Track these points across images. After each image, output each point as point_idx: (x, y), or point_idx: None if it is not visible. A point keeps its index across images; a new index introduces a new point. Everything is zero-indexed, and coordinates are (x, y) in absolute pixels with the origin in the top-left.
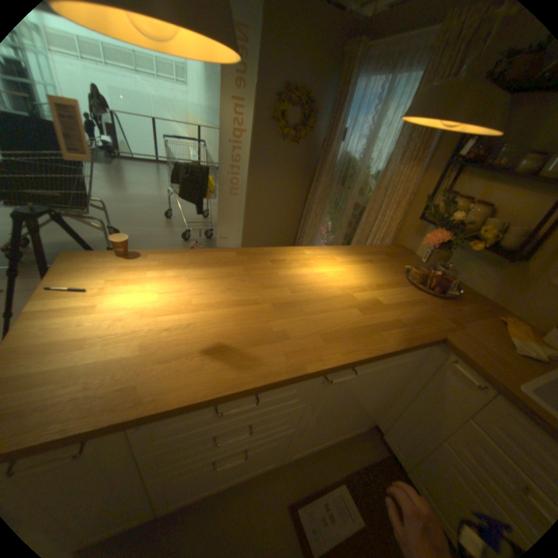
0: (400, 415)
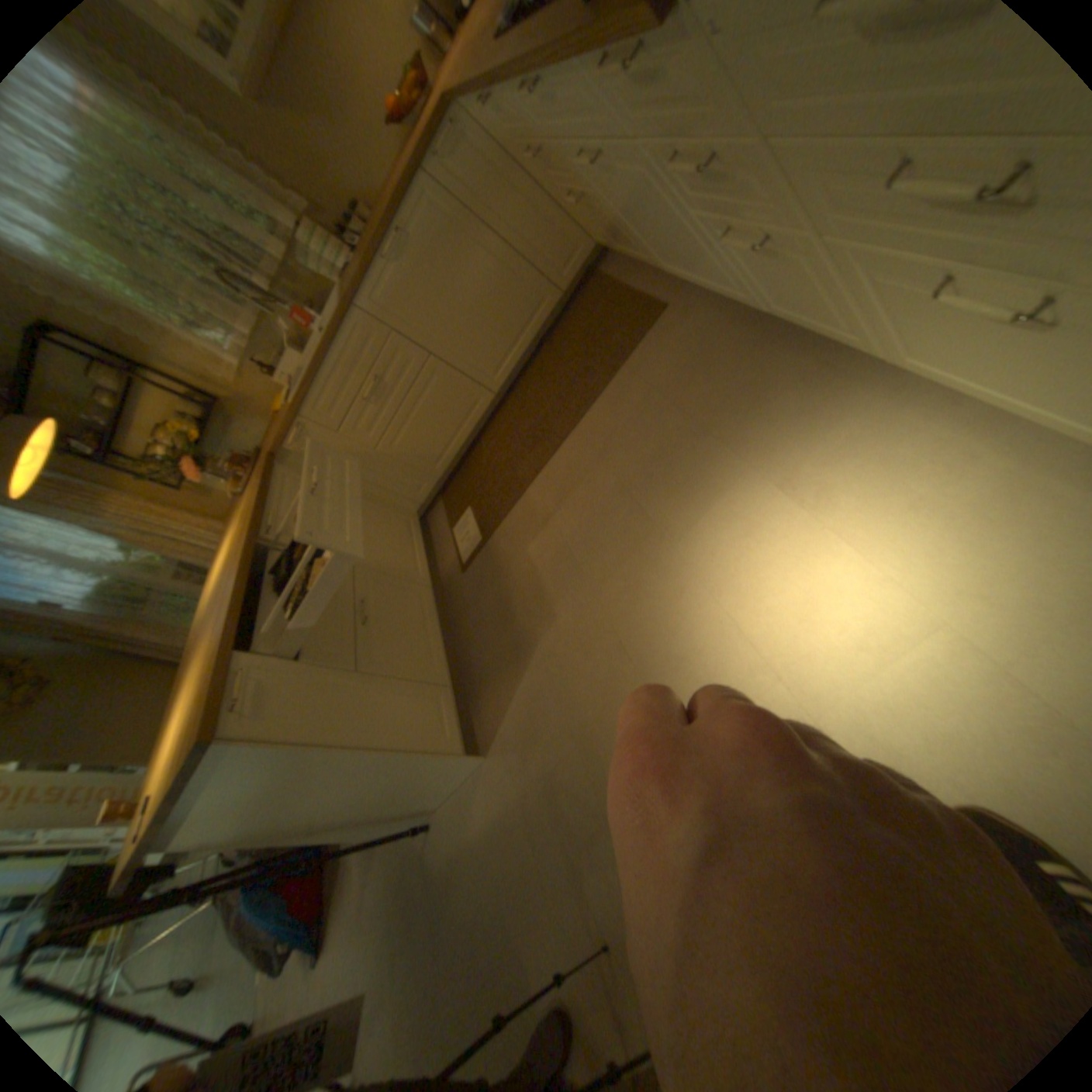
0: (385, 490)
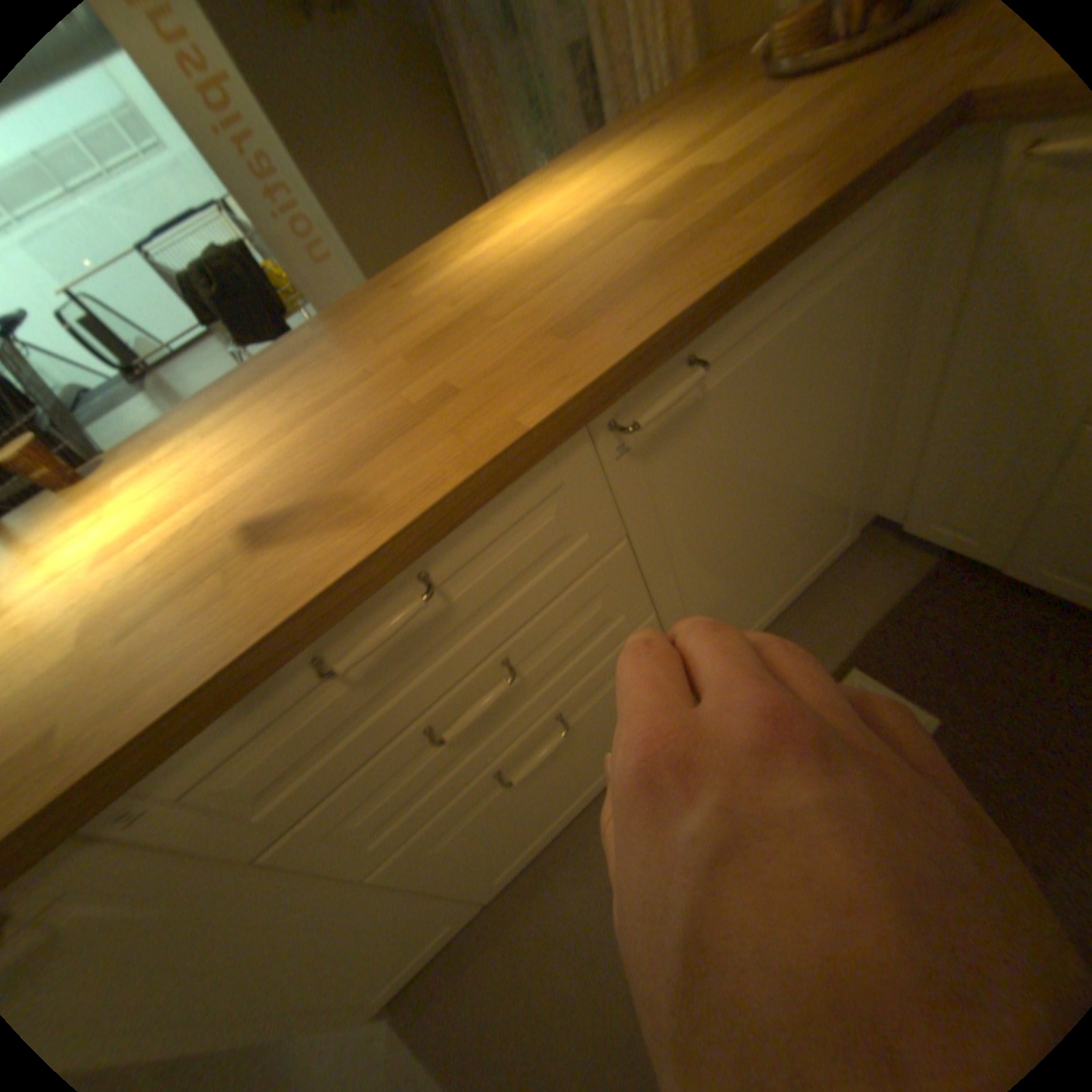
0: (914, 453)
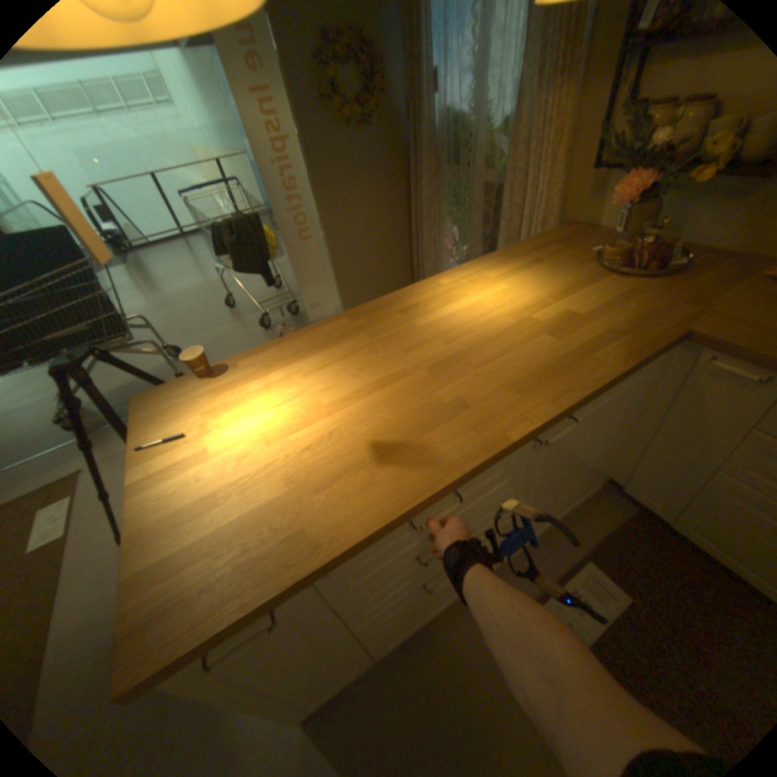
0: (640, 455)
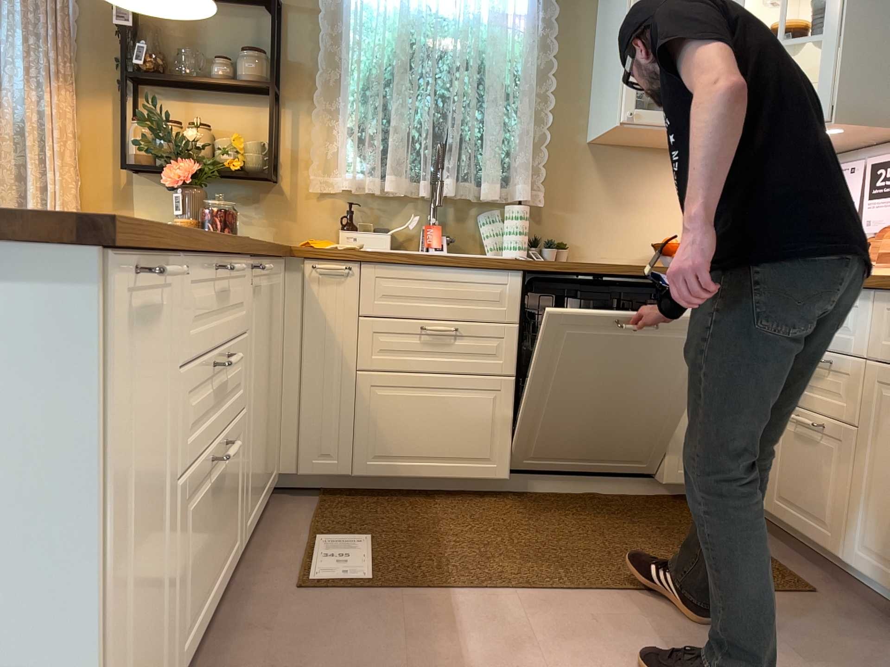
0: (294, 413)
